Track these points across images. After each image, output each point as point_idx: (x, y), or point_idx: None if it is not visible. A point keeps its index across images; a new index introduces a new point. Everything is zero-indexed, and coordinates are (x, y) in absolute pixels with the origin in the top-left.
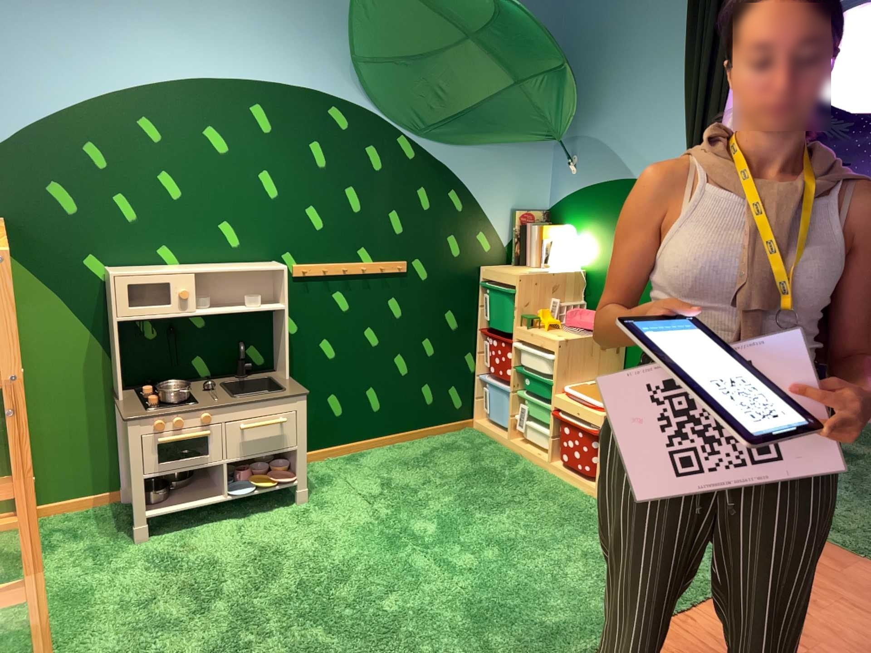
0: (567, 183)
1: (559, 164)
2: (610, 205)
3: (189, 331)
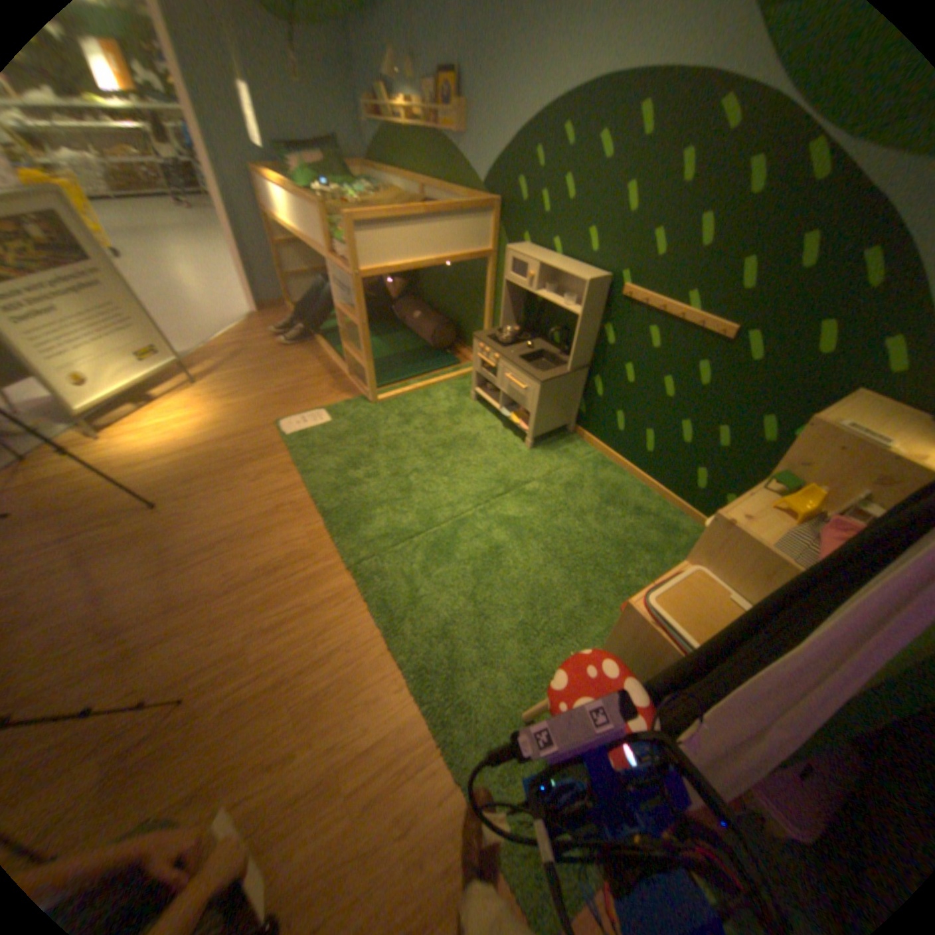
0: None
1: None
2: None
3: (552, 307)
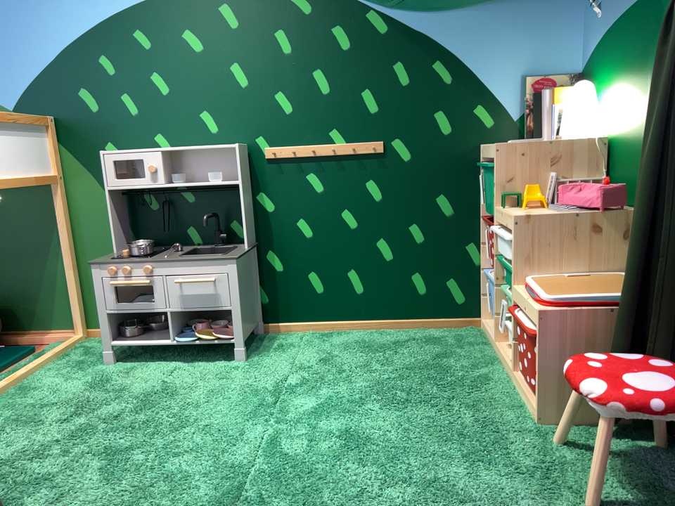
0: (596, 27)
1: (590, 6)
2: (633, 35)
3: (178, 204)
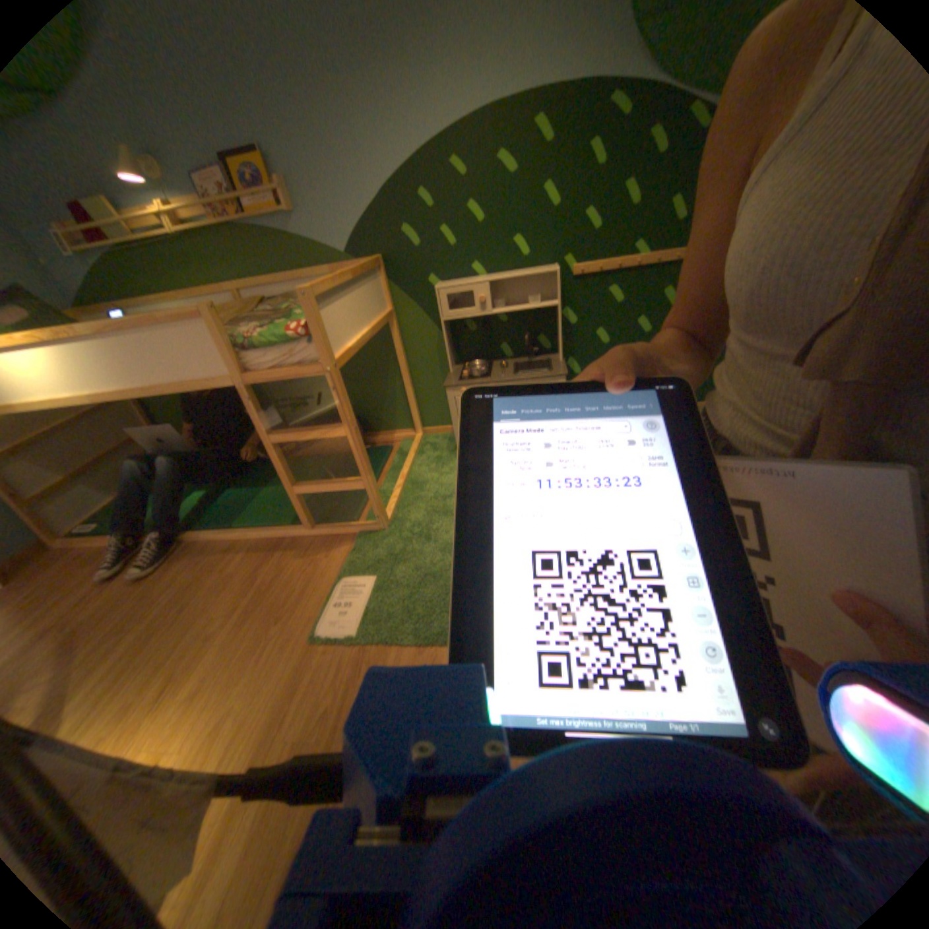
0: None
1: None
2: None
3: (491, 323)
